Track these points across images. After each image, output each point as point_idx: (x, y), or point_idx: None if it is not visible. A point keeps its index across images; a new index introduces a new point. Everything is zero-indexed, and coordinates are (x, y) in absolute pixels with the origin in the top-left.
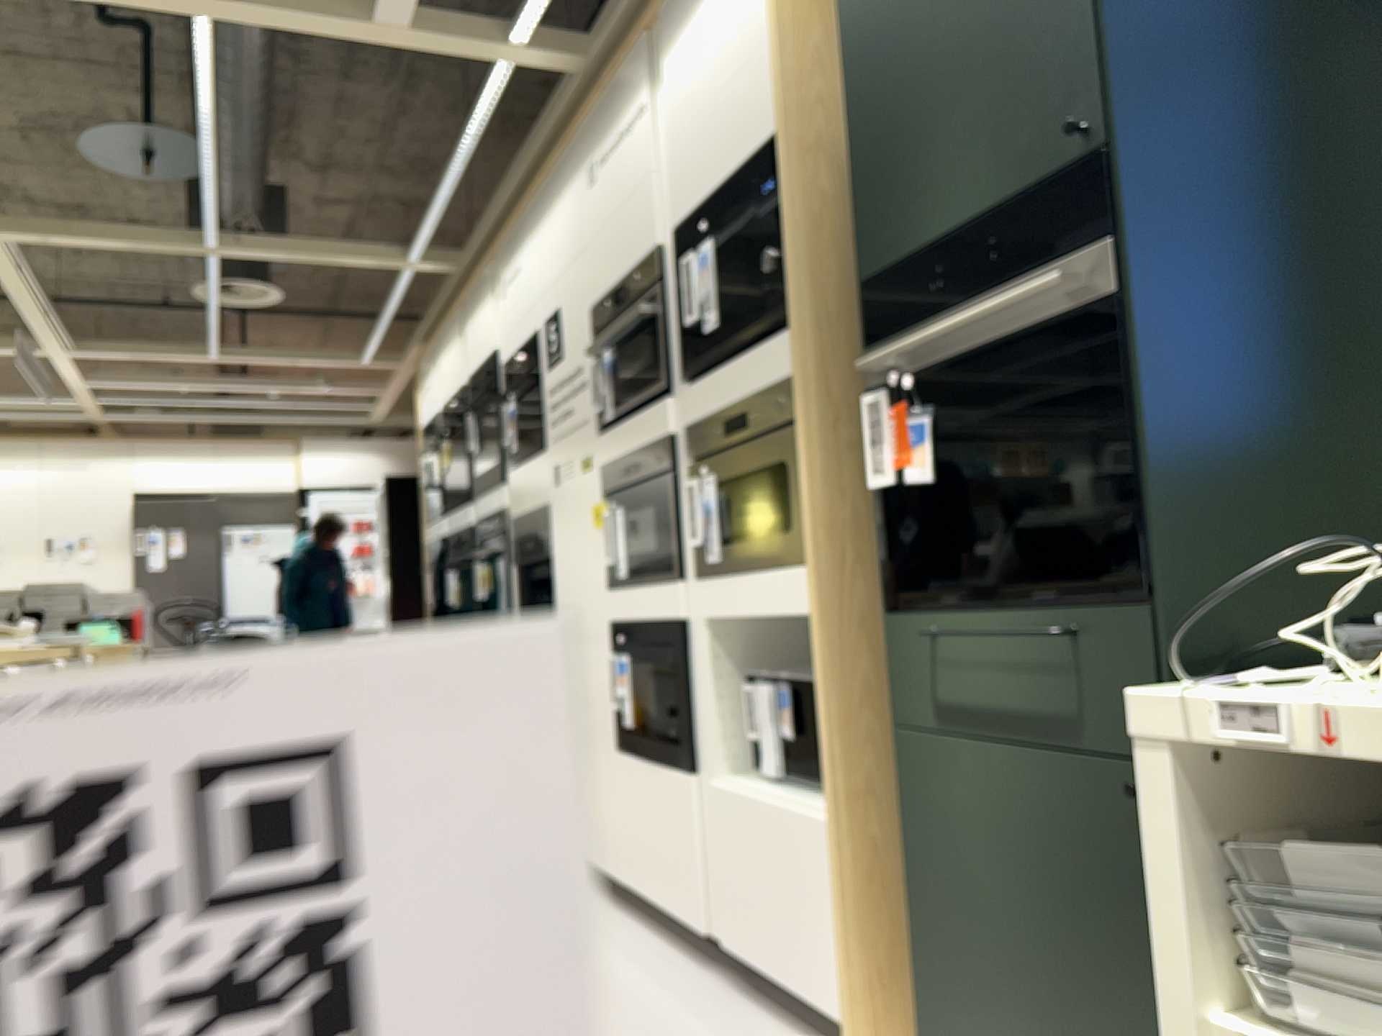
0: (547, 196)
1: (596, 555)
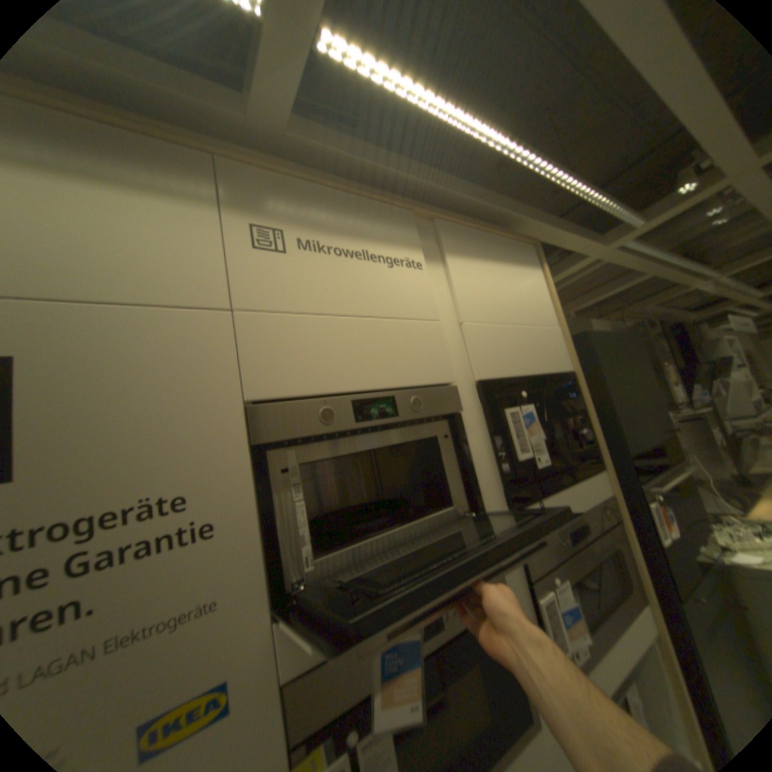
0: None
1: None
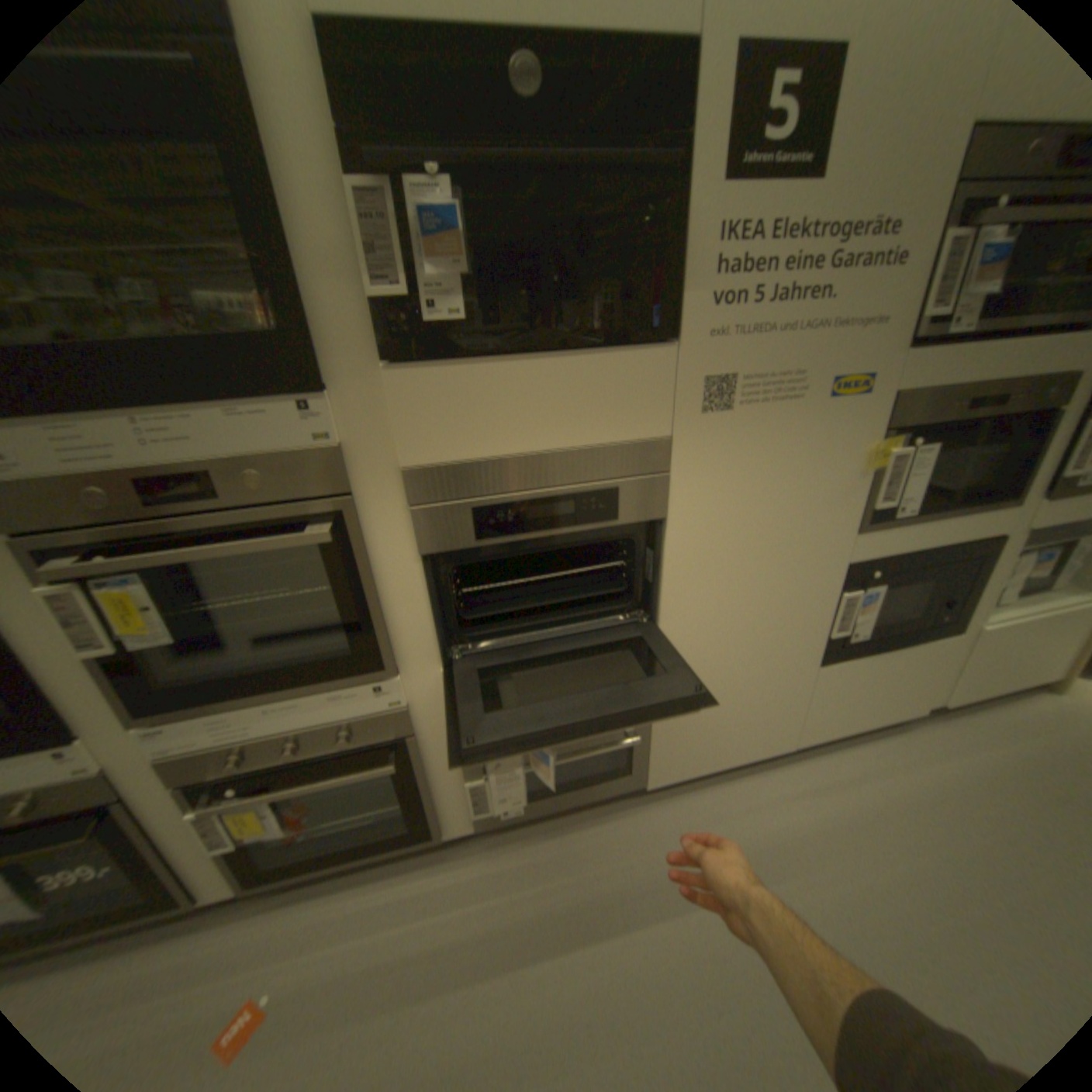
0: None
1: (843, 500)
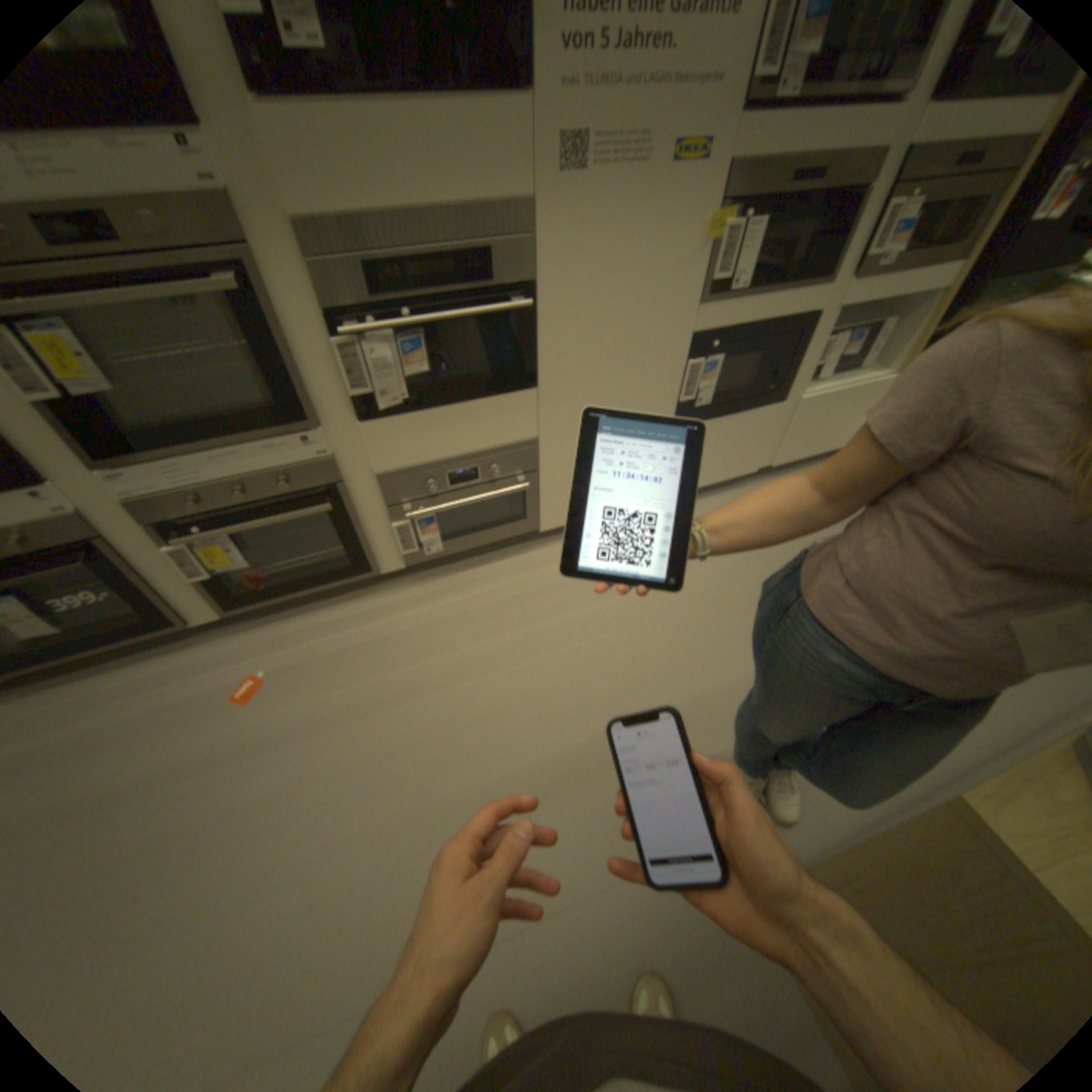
0: None
1: (686, 269)
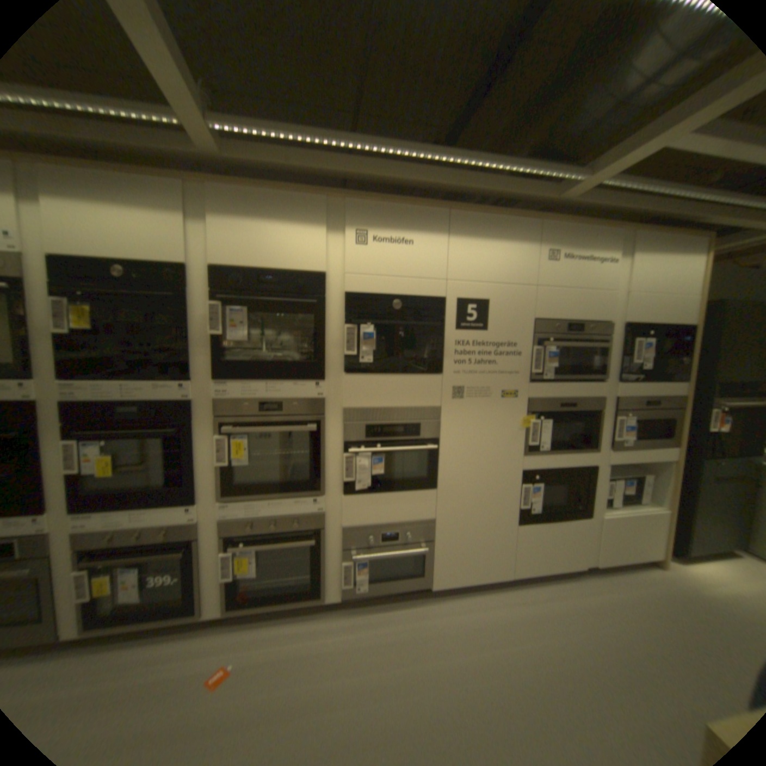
0: (483, 226)
1: (514, 439)
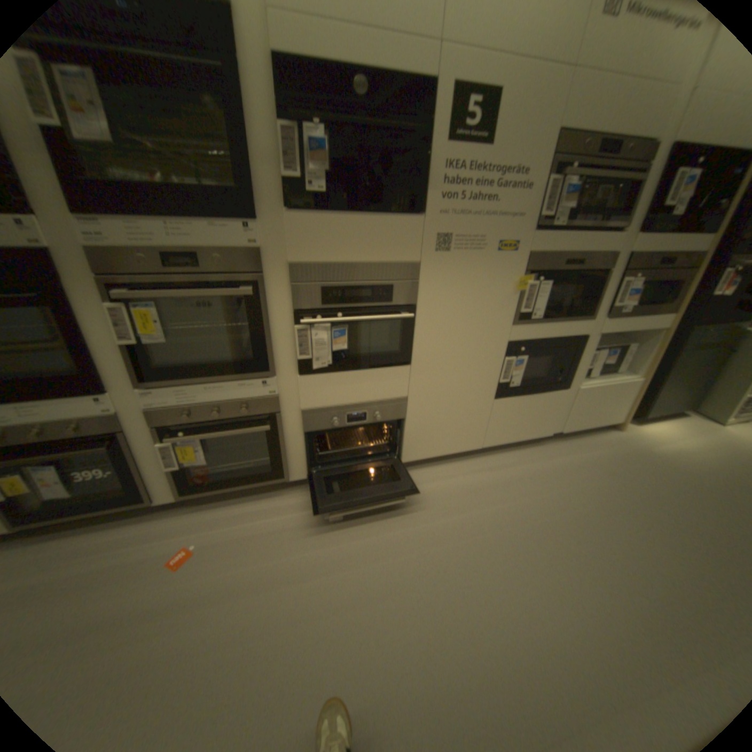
0: None
1: (504, 306)
